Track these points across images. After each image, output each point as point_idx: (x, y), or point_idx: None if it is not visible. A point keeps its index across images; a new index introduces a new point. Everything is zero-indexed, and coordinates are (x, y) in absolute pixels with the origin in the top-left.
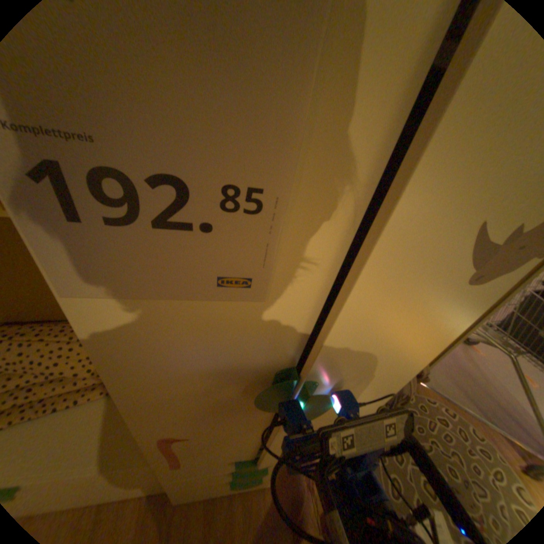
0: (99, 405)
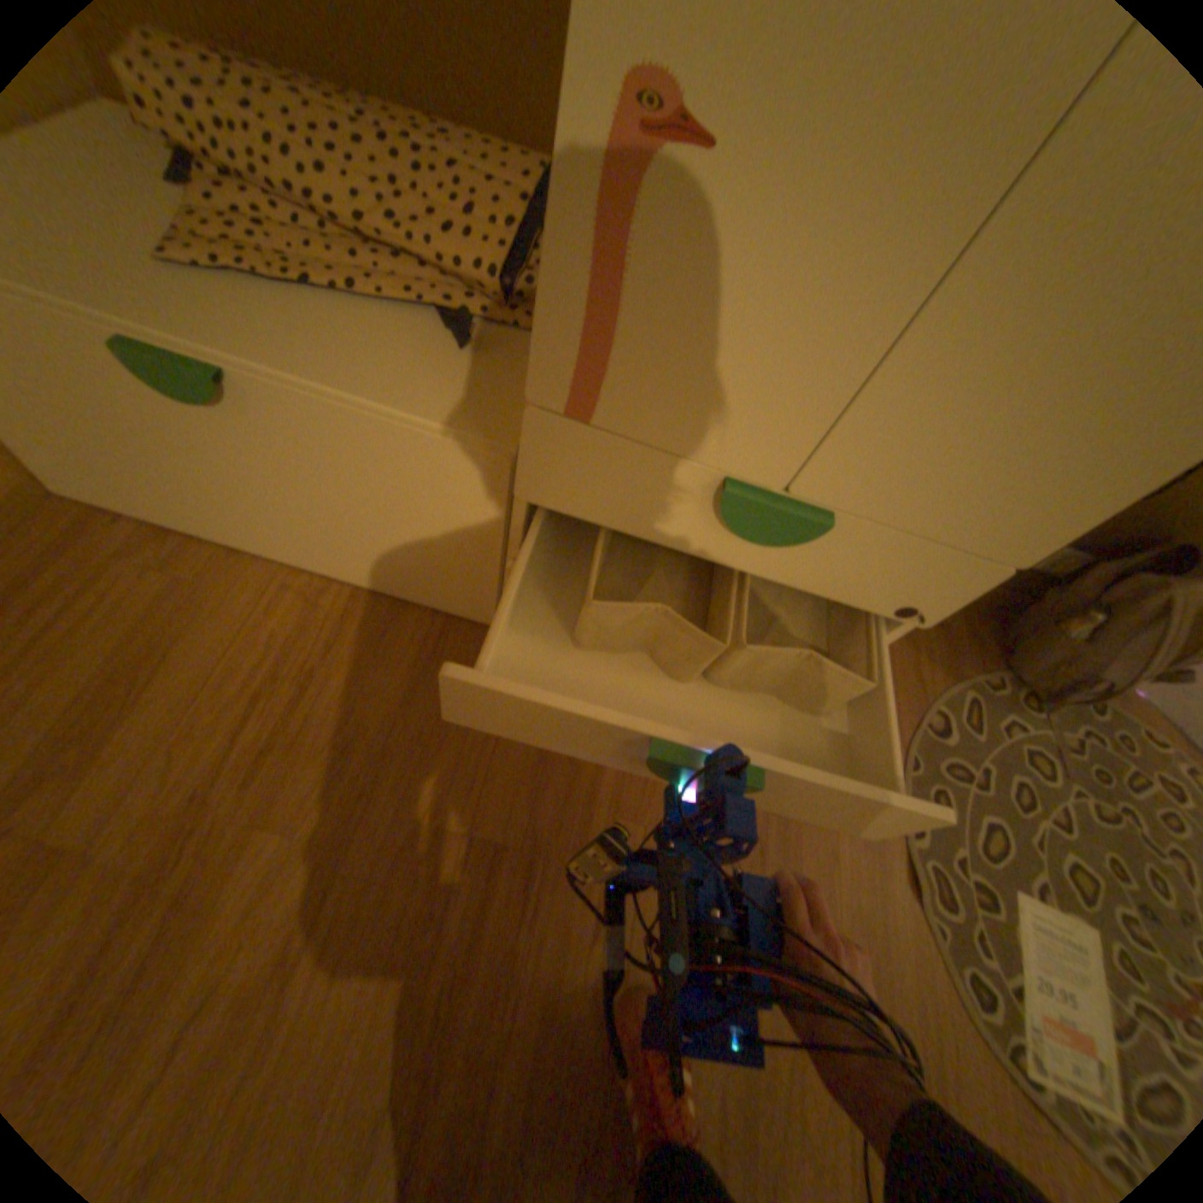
0: (398, 313)
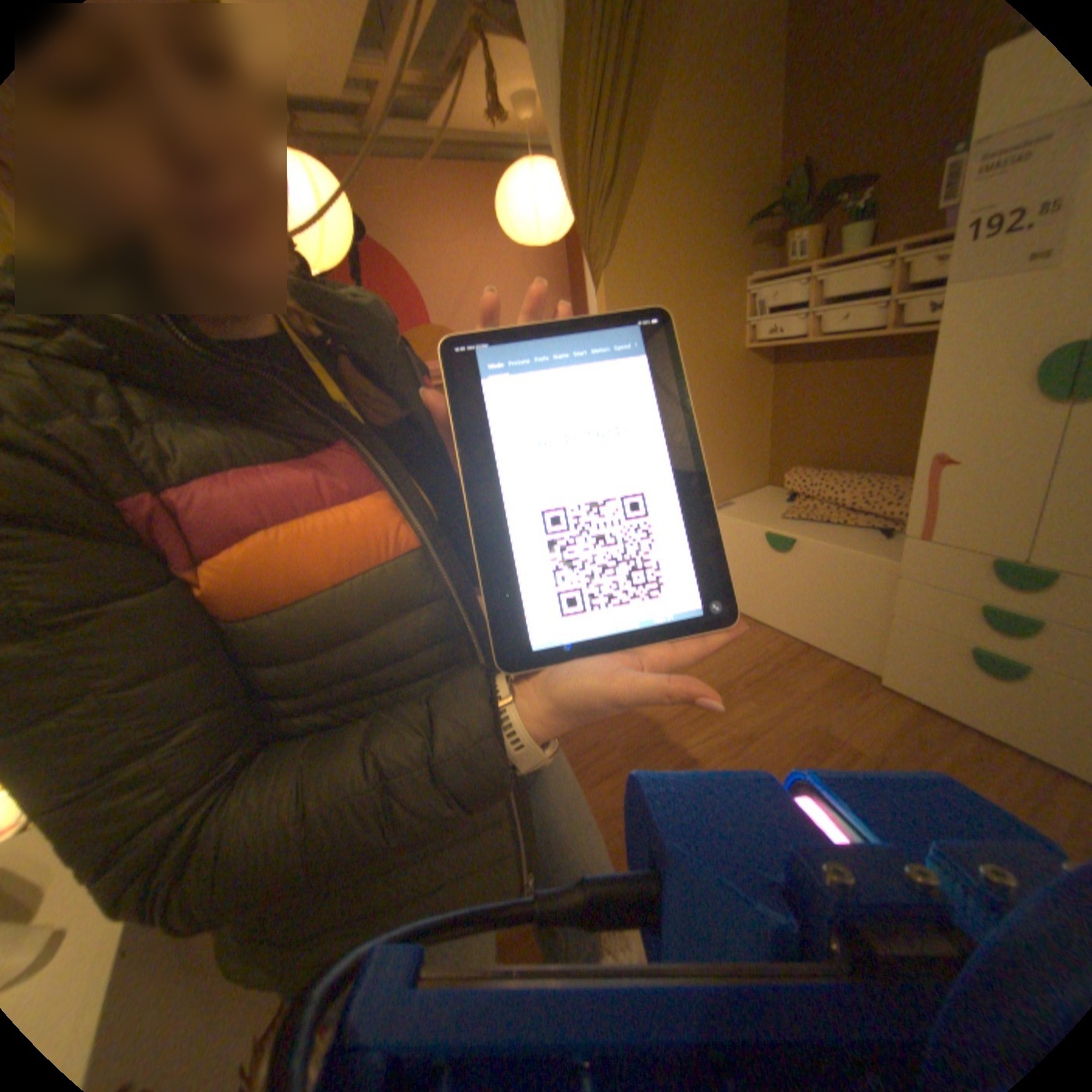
0: (861, 529)
